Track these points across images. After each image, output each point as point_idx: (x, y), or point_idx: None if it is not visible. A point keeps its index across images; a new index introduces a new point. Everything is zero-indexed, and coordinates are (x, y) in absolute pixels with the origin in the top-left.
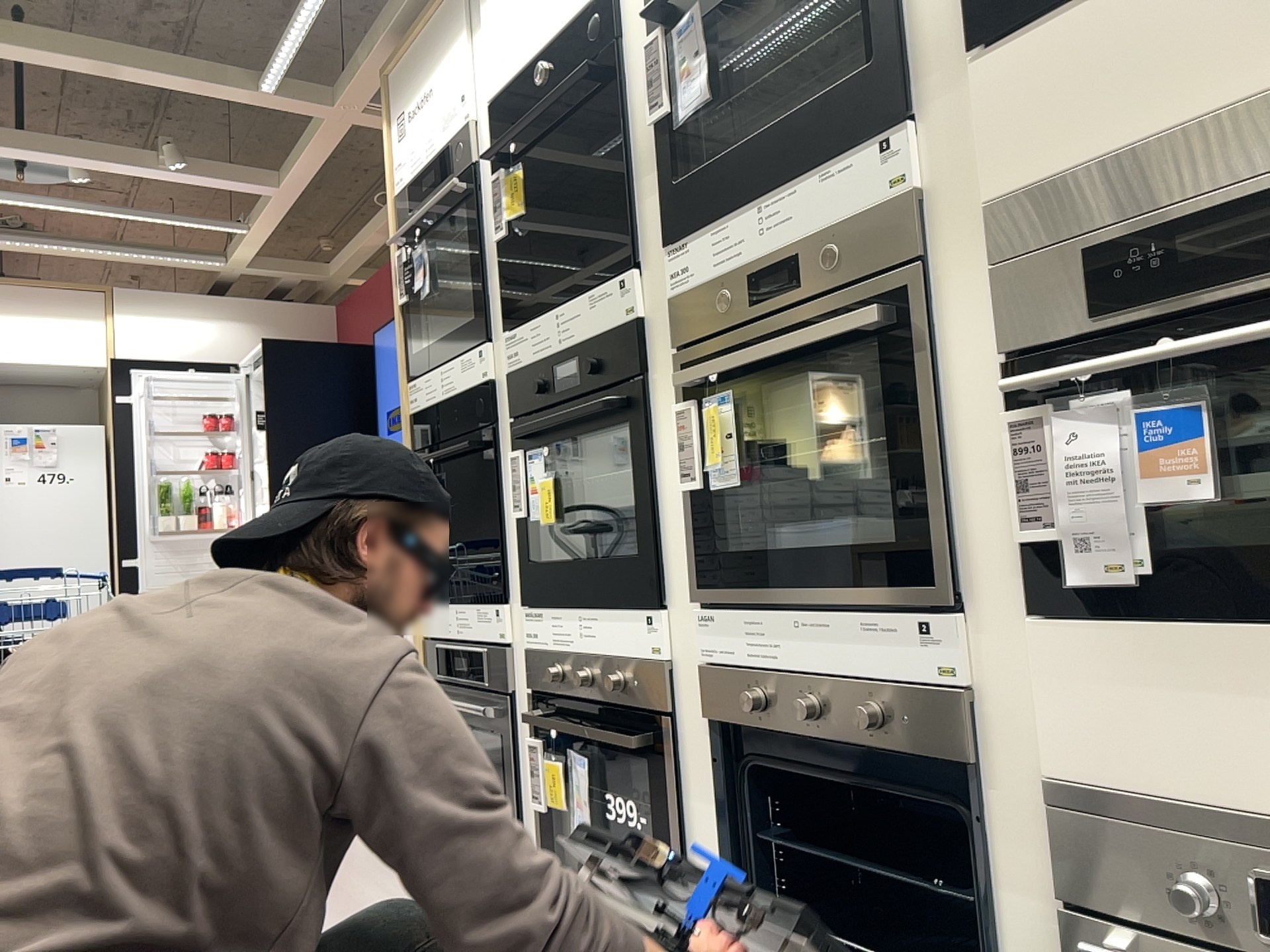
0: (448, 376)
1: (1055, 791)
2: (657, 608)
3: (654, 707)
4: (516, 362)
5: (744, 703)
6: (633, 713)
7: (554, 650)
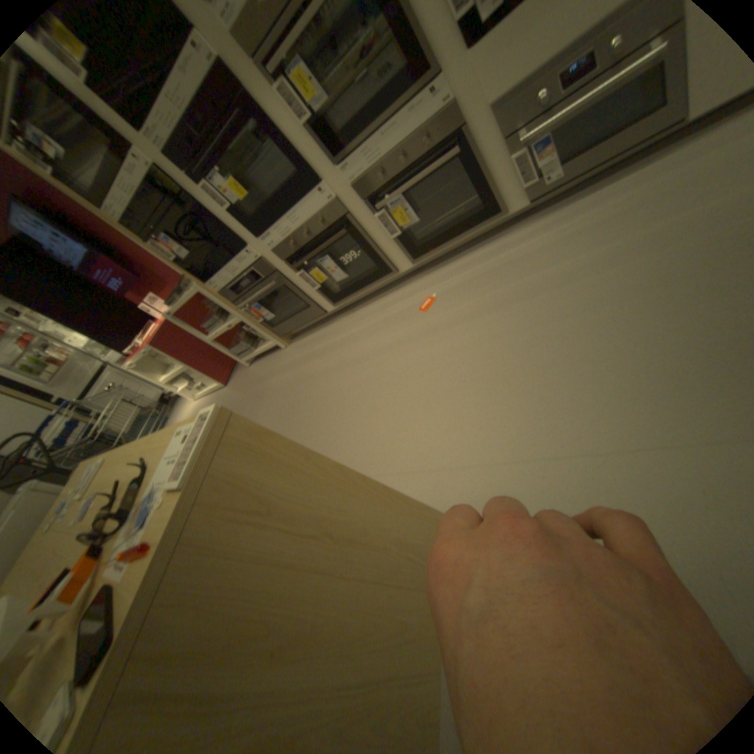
0: (125, 181)
1: (494, 103)
2: (319, 180)
3: (341, 214)
4: (162, 139)
5: (379, 176)
6: (332, 224)
7: (285, 236)
